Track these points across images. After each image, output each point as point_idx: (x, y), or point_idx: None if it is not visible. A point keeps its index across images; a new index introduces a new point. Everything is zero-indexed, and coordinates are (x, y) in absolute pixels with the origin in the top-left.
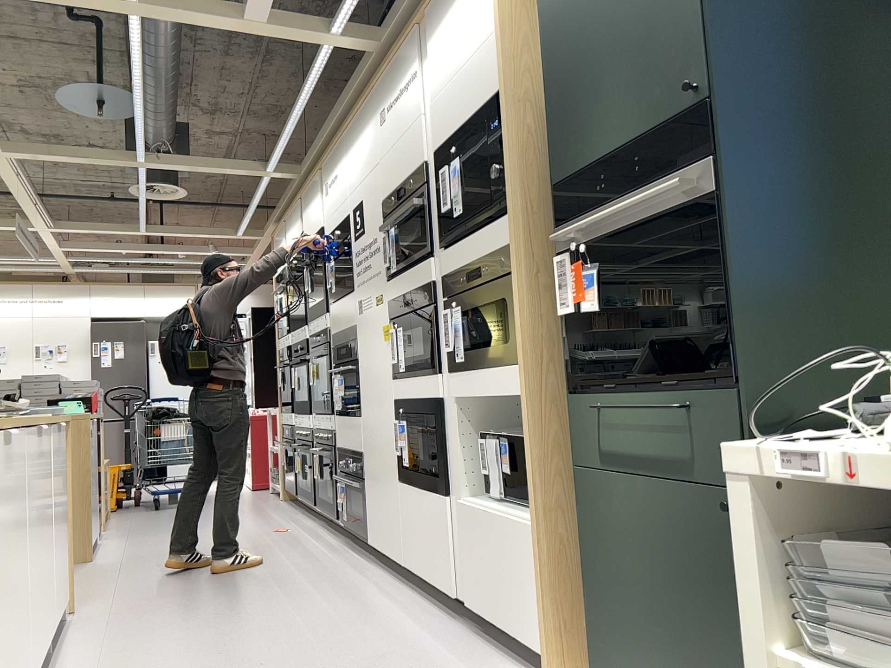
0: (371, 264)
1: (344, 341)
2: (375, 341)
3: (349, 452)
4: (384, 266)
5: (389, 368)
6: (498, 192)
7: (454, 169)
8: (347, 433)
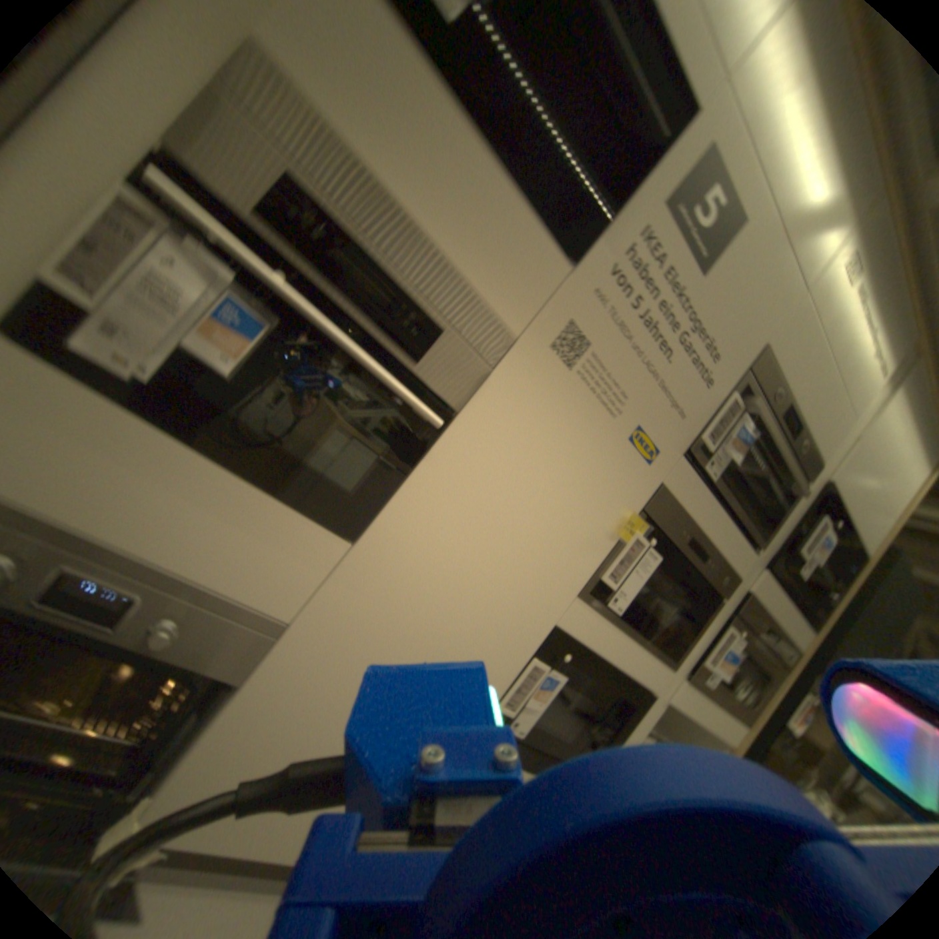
0: (673, 364)
1: (397, 262)
2: (577, 488)
3: (144, 569)
4: (701, 437)
5: (582, 570)
6: (822, 613)
7: (828, 541)
8: (173, 501)
